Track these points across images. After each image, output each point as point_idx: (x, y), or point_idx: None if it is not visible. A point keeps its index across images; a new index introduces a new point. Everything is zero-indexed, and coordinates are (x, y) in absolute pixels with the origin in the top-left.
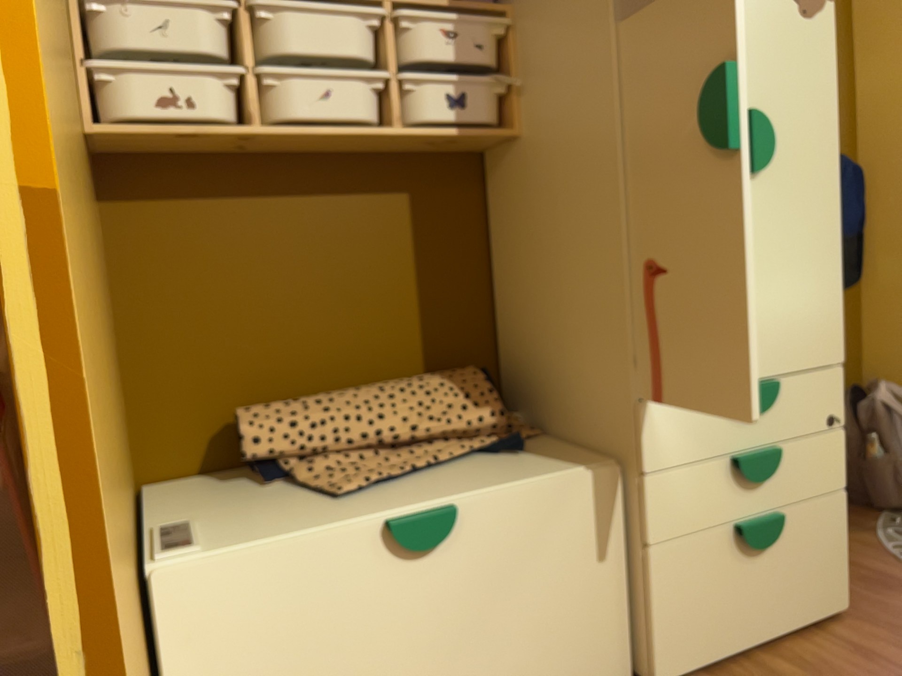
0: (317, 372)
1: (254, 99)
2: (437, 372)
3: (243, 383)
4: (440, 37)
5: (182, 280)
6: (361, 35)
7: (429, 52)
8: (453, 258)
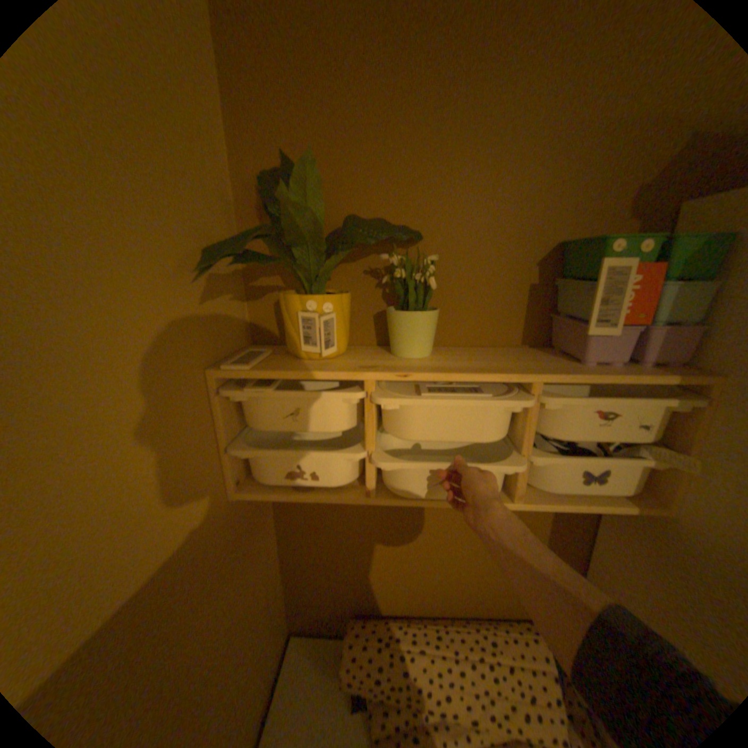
0: (413, 596)
1: (371, 474)
2: (510, 631)
3: (358, 593)
4: (598, 421)
5: (323, 530)
6: (495, 414)
7: (577, 435)
8: (550, 540)
